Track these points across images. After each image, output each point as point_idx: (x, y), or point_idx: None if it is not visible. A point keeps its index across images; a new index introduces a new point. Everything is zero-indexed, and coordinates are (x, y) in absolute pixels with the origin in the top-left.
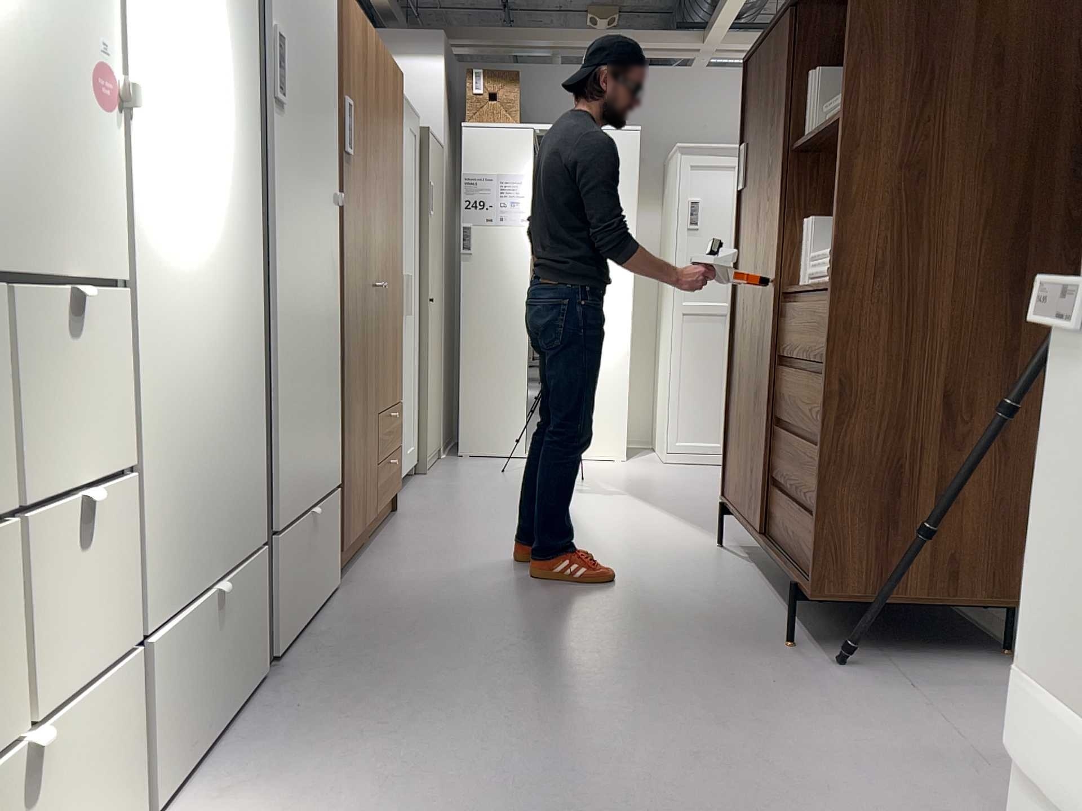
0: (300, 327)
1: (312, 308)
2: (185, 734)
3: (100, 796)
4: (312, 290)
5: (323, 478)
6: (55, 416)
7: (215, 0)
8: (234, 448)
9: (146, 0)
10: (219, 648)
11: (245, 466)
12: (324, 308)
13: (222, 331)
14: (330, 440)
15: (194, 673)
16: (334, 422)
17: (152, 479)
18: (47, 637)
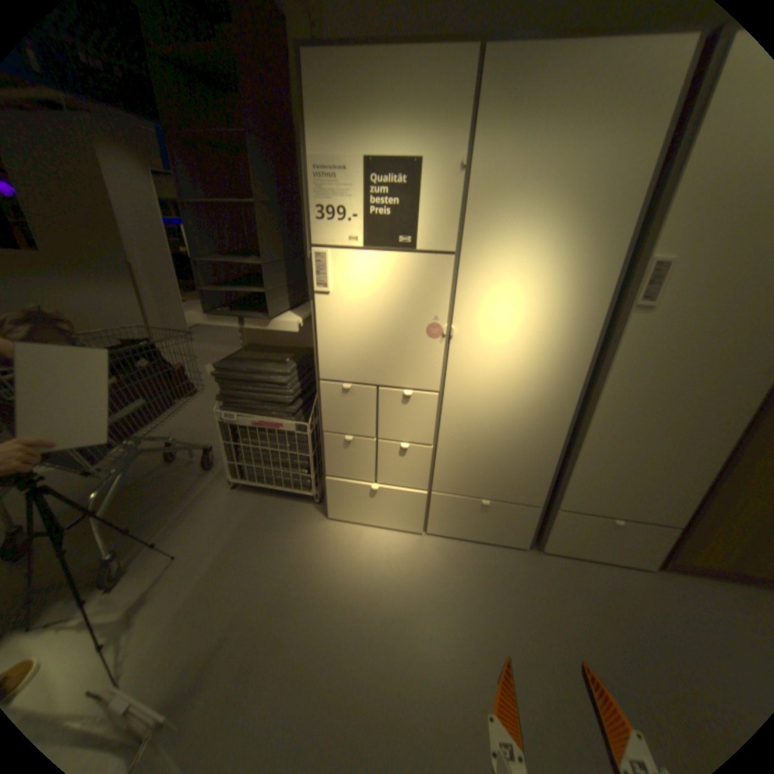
0: (639, 432)
1: (671, 425)
2: (452, 528)
3: (405, 513)
4: (676, 415)
5: (649, 514)
6: (398, 422)
7: (559, 269)
8: (521, 463)
9: (479, 291)
10: (484, 519)
11: (531, 473)
12: (701, 429)
13: (521, 419)
14: (674, 501)
15: (462, 516)
16: (689, 495)
17: (448, 453)
18: (388, 469)
